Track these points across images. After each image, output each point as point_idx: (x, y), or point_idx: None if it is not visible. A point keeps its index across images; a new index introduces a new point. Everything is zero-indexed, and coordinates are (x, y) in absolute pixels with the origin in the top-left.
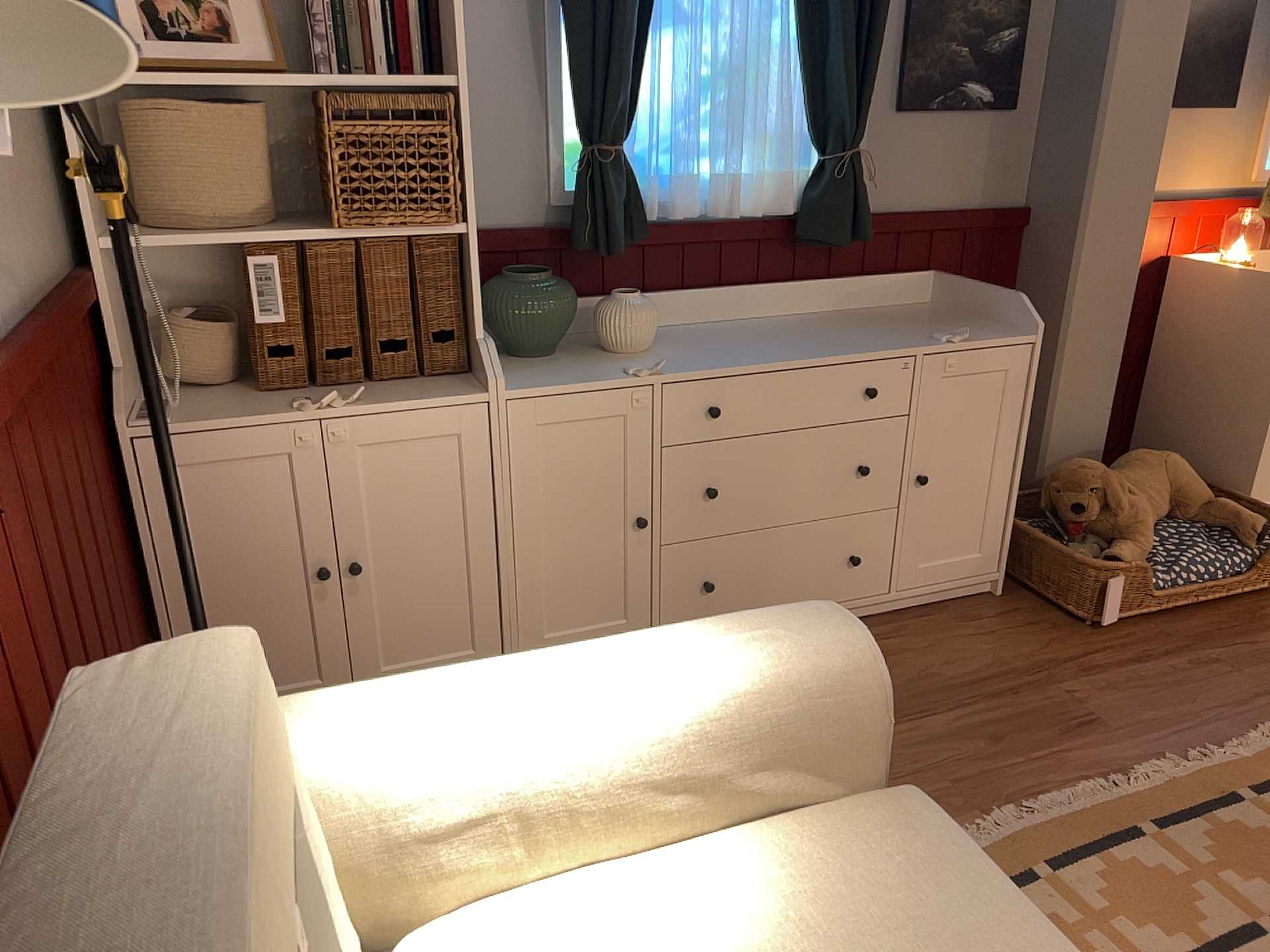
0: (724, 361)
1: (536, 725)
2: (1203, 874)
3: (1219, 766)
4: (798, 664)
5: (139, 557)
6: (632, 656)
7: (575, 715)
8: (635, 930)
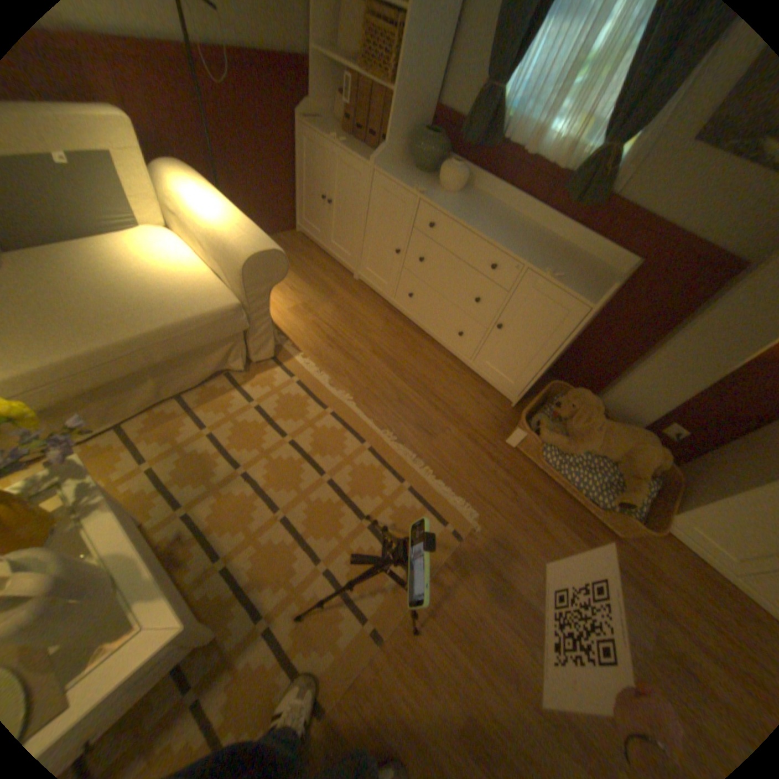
0: (453, 211)
1: (191, 205)
2: (348, 462)
3: (422, 479)
4: (234, 244)
5: (294, 162)
6: (224, 214)
7: (196, 210)
8: (166, 256)
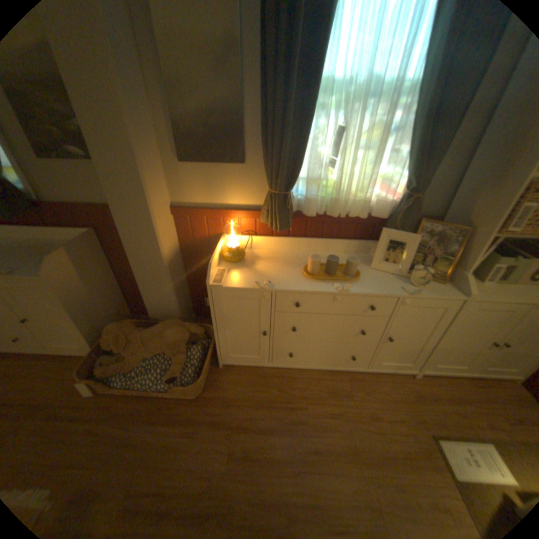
0: None
1: None
2: None
3: None
4: None
5: None
6: None
7: None
8: None
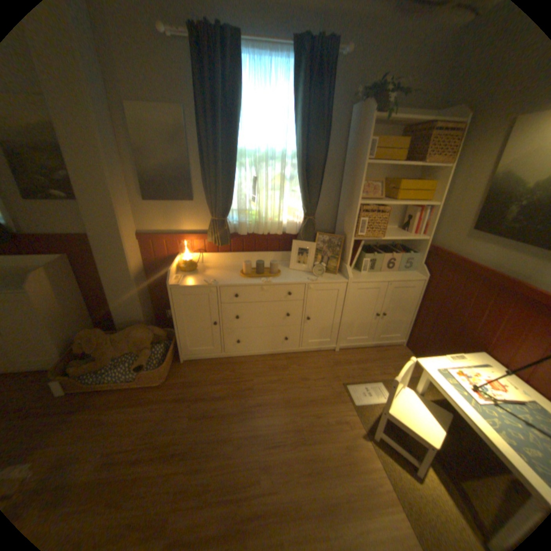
0: None
1: None
2: None
3: None
4: None
5: None
6: None
7: None
8: None
